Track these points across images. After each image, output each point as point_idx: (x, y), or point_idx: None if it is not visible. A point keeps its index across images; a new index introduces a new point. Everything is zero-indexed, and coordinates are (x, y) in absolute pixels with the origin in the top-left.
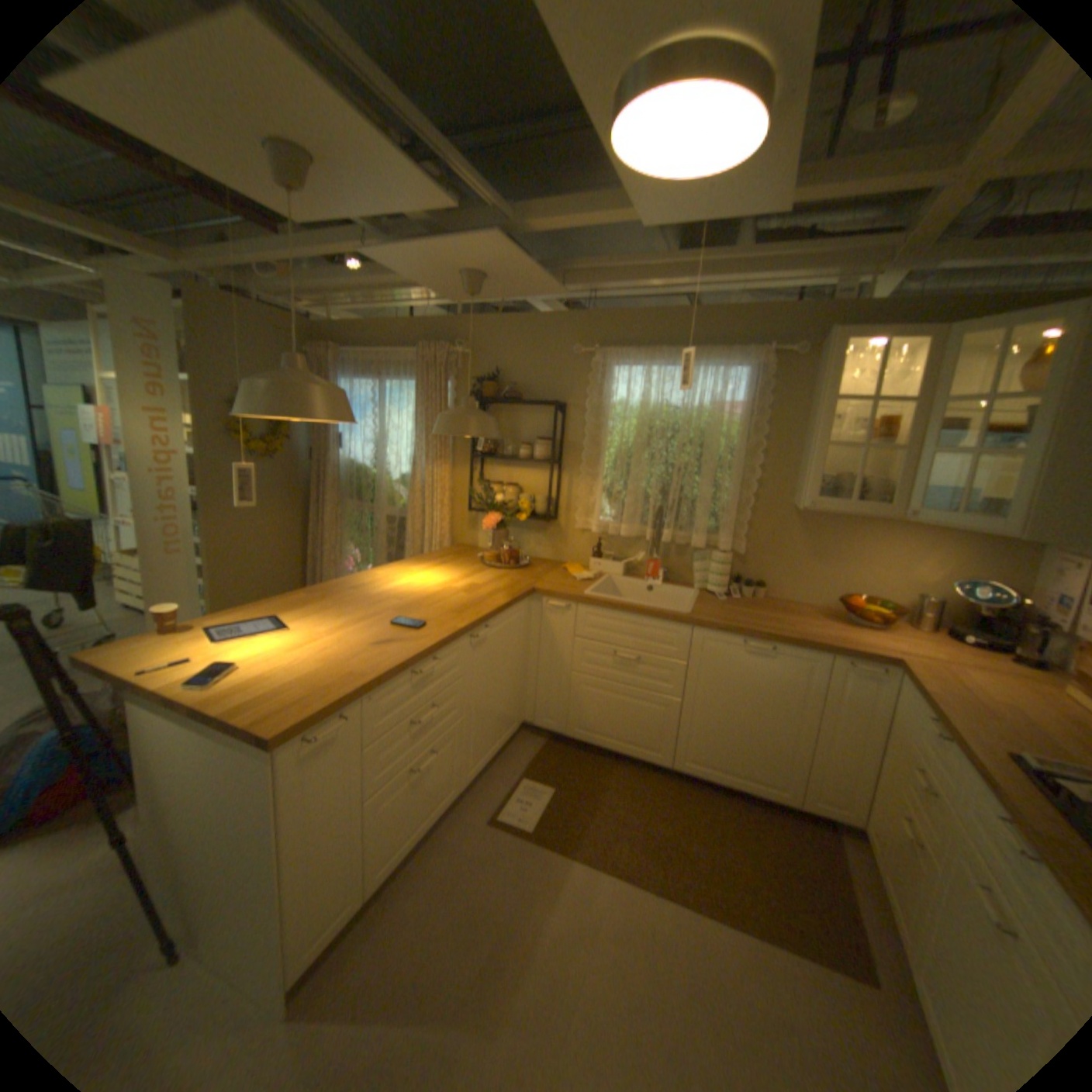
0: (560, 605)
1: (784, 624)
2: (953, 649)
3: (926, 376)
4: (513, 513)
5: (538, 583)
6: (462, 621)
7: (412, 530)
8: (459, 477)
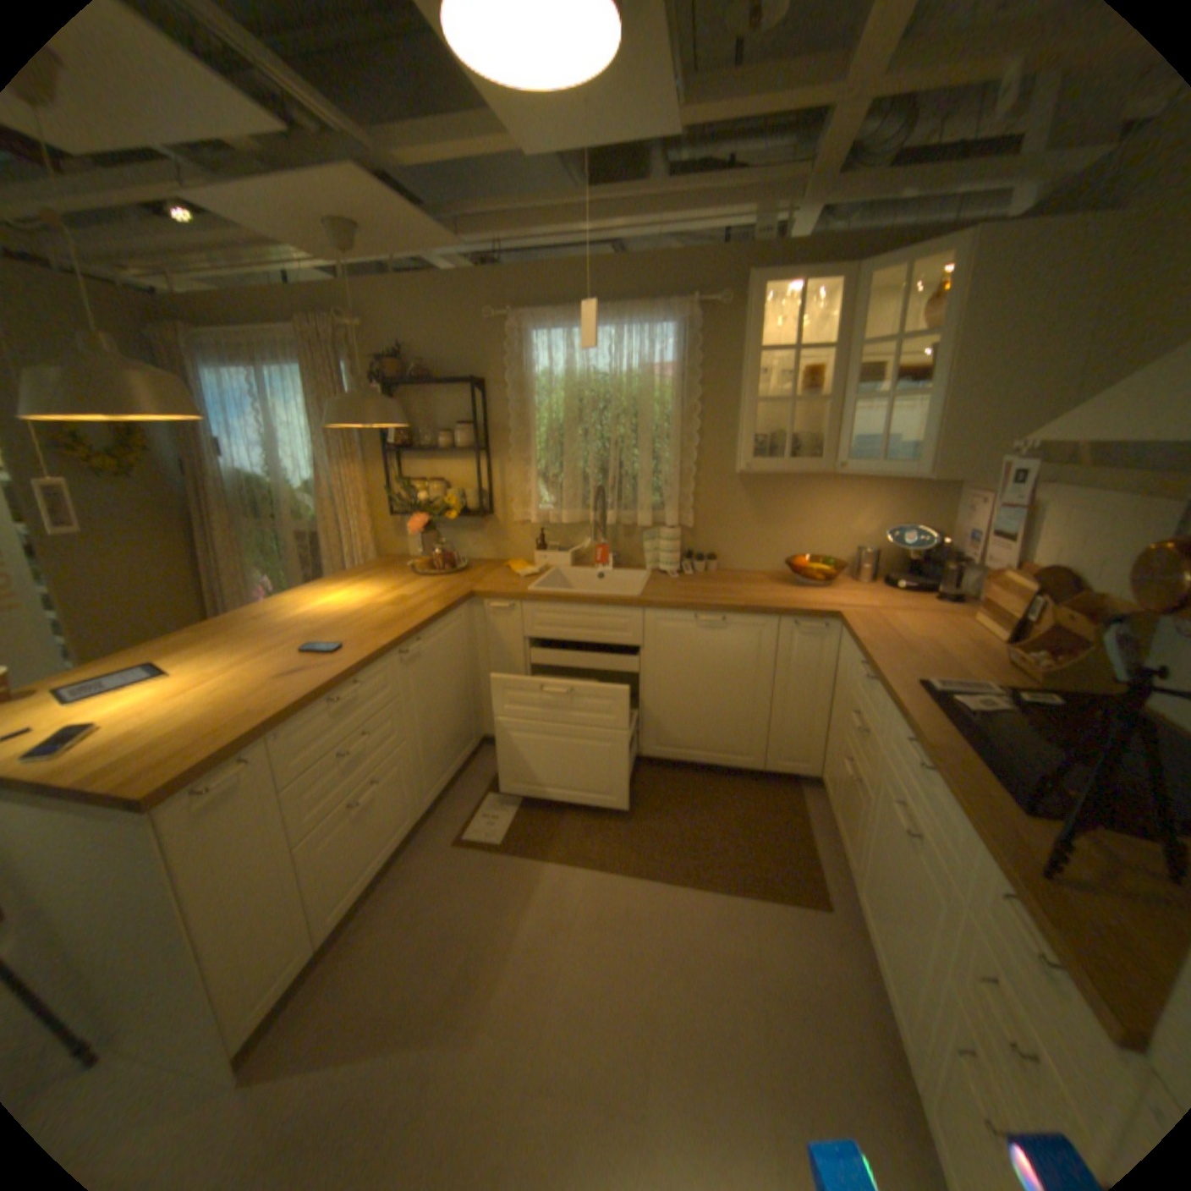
0: (502, 606)
1: (732, 594)
2: (885, 595)
3: (843, 320)
4: (440, 511)
5: (477, 586)
6: (385, 637)
7: (328, 546)
8: (374, 478)
